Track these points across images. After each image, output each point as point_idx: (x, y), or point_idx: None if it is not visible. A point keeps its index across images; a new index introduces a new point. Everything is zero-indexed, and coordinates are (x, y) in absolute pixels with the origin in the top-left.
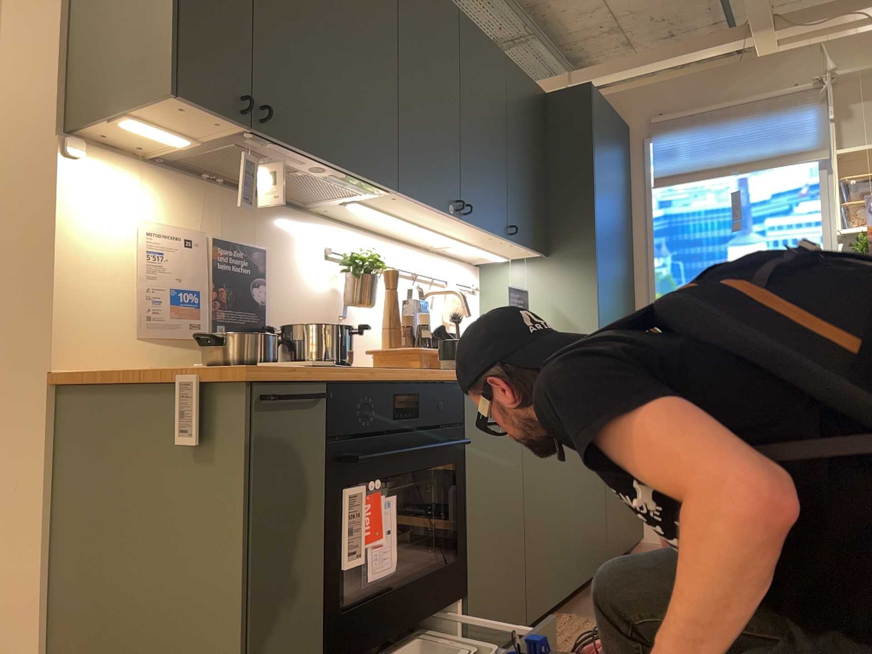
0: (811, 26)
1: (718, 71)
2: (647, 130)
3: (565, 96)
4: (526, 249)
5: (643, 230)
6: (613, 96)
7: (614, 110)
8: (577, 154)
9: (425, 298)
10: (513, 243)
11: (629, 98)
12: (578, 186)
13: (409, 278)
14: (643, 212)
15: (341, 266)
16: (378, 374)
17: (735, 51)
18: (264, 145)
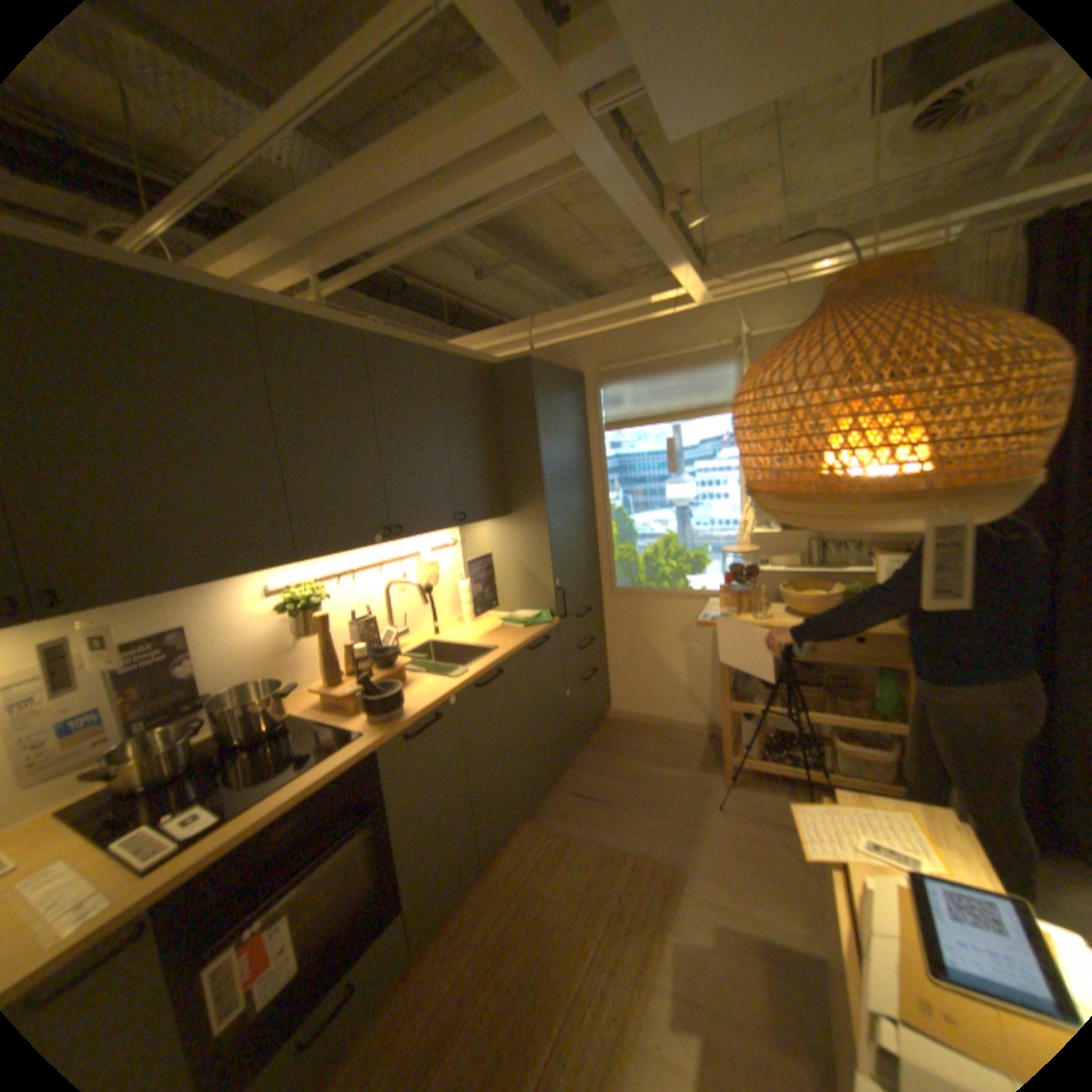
0: (734, 279)
1: (655, 321)
2: (598, 376)
3: (509, 369)
4: (483, 521)
5: (599, 468)
6: (568, 343)
7: (570, 357)
8: (524, 427)
9: (388, 589)
10: (466, 525)
11: (582, 345)
12: (527, 456)
13: (378, 563)
14: (598, 452)
15: (278, 610)
16: (244, 827)
17: (671, 298)
18: (82, 610)
